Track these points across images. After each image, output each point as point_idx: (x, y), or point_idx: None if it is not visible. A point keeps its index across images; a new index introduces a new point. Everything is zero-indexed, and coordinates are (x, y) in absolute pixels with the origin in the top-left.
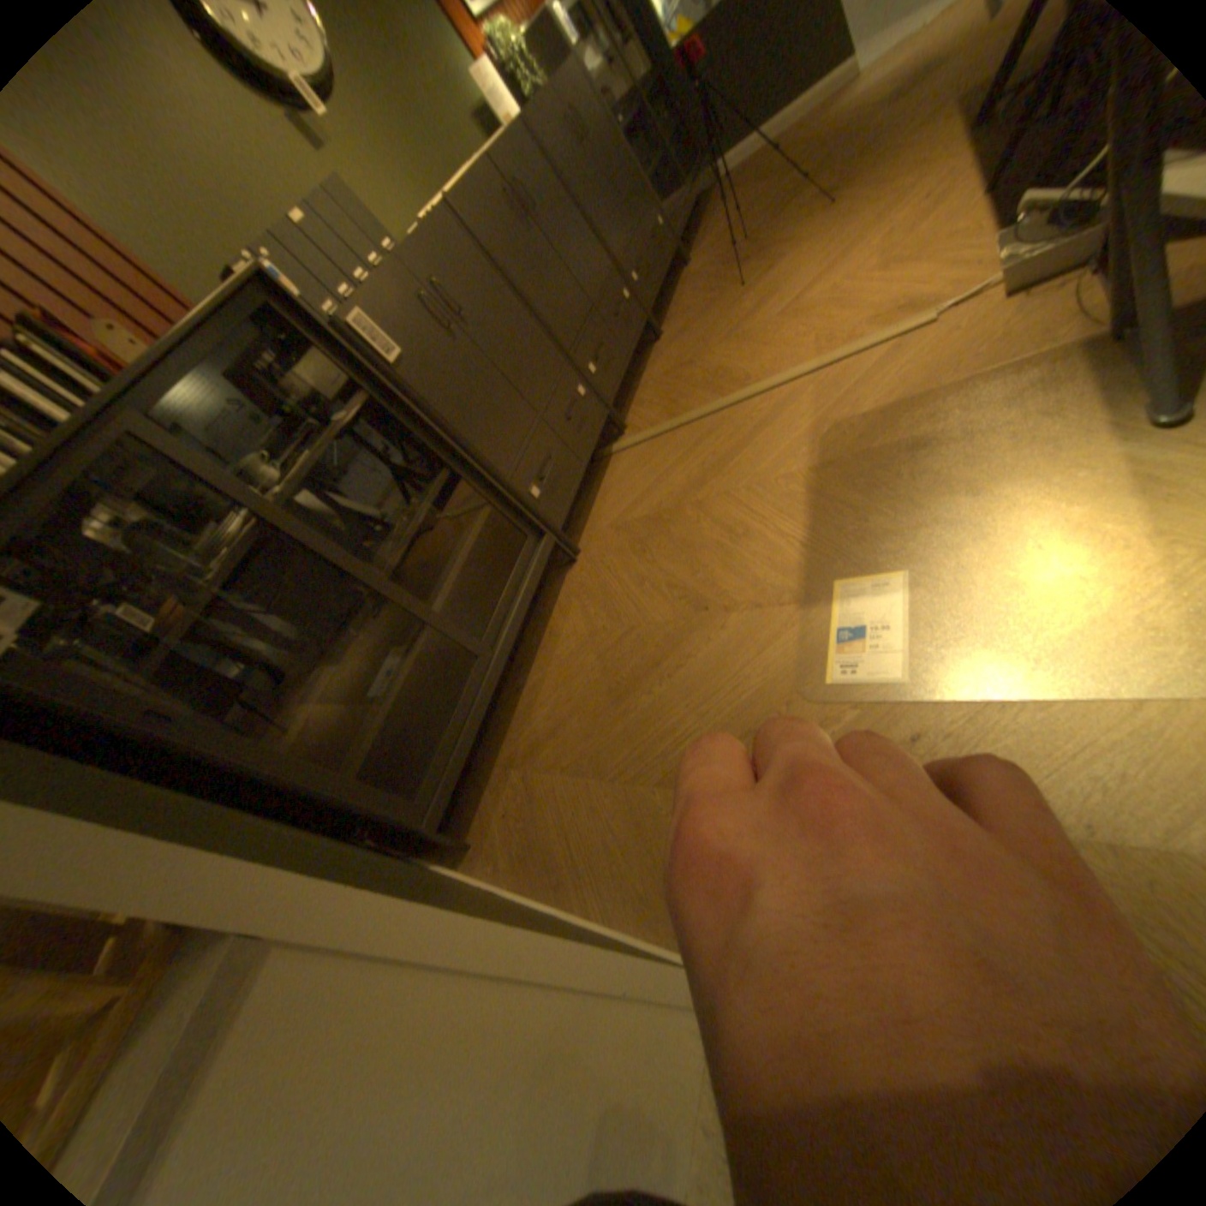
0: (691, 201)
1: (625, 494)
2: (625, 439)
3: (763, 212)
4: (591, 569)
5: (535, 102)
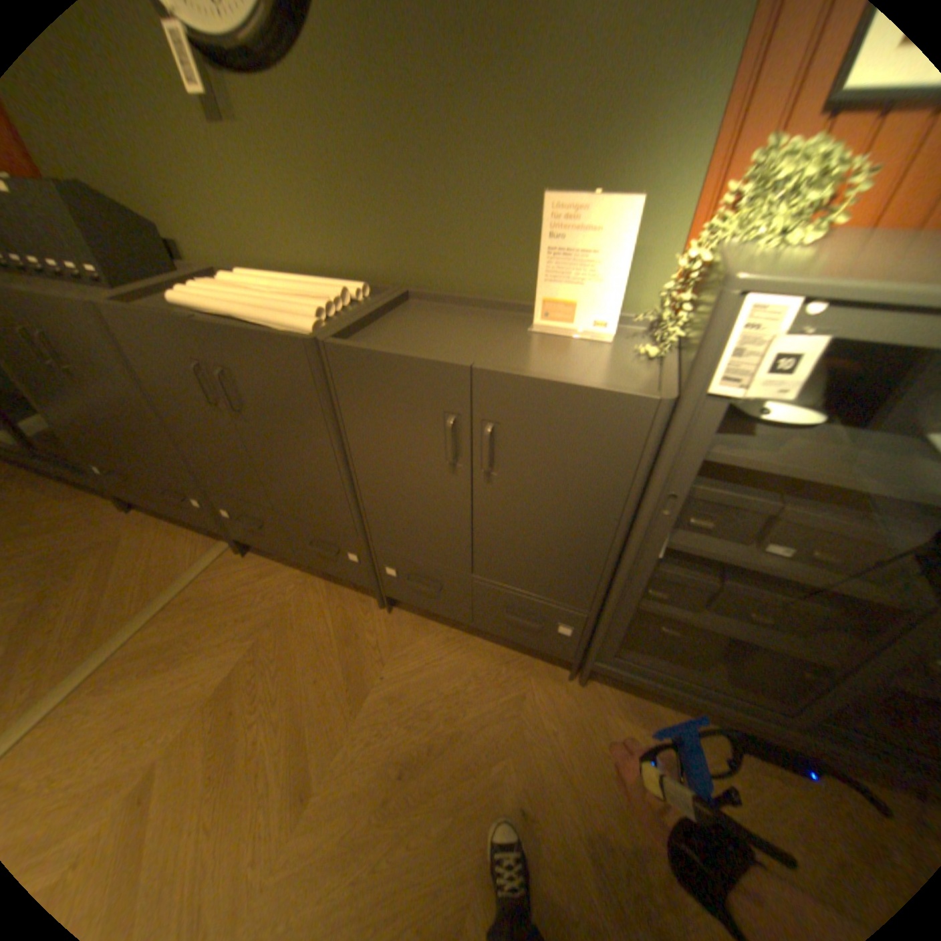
0: (727, 718)
1: (137, 548)
2: (214, 551)
3: (549, 859)
4: (91, 520)
5: (371, 358)
